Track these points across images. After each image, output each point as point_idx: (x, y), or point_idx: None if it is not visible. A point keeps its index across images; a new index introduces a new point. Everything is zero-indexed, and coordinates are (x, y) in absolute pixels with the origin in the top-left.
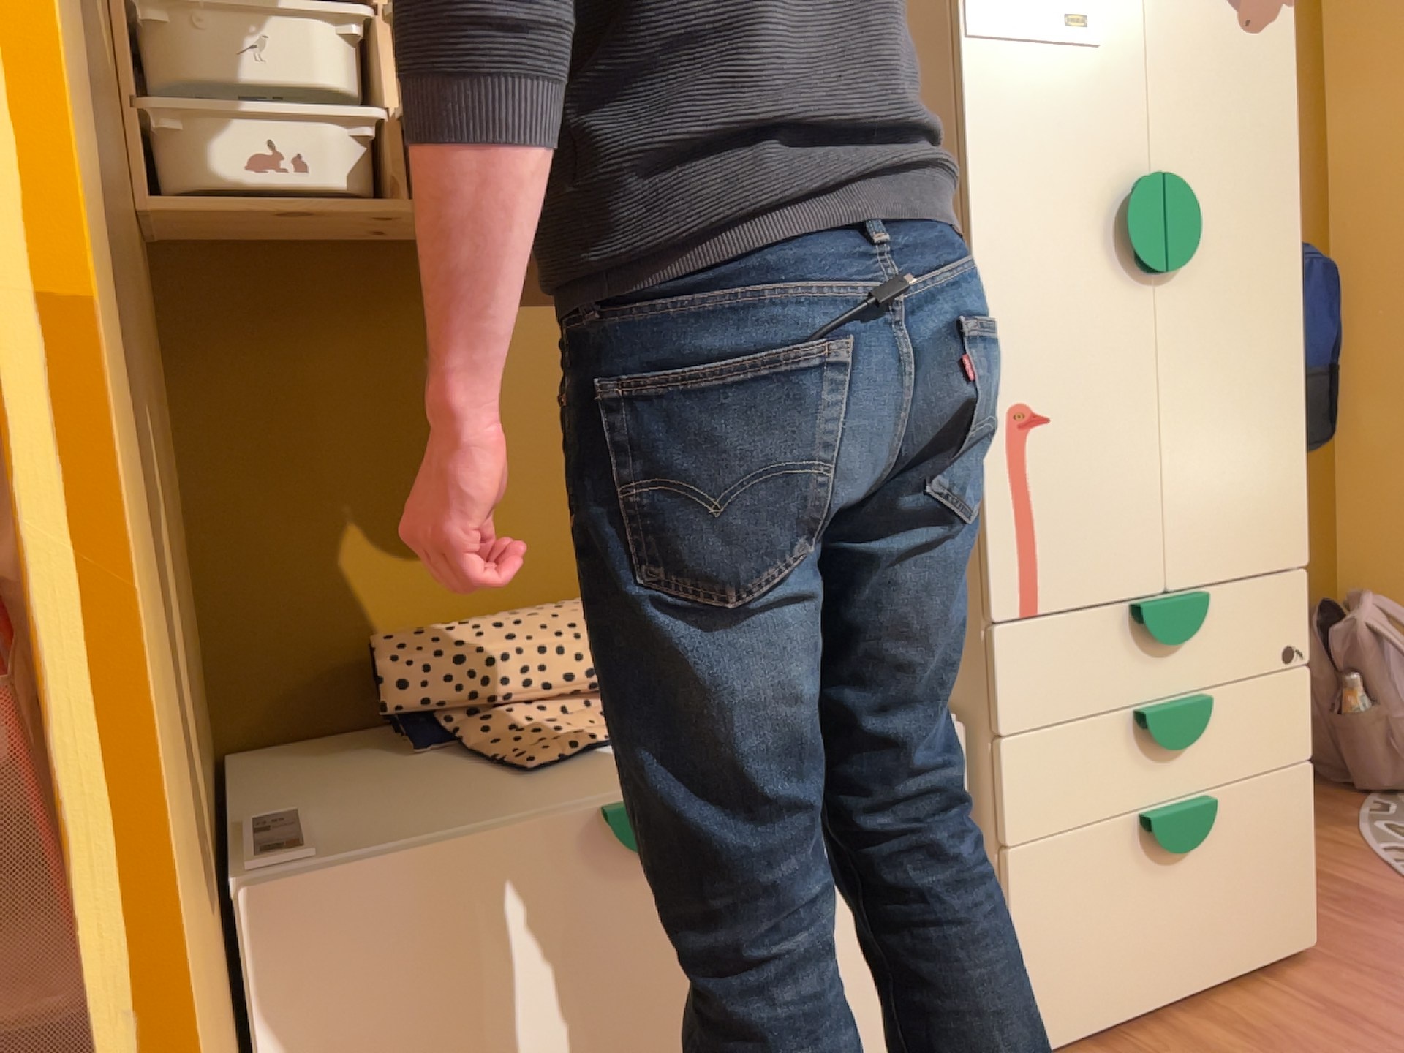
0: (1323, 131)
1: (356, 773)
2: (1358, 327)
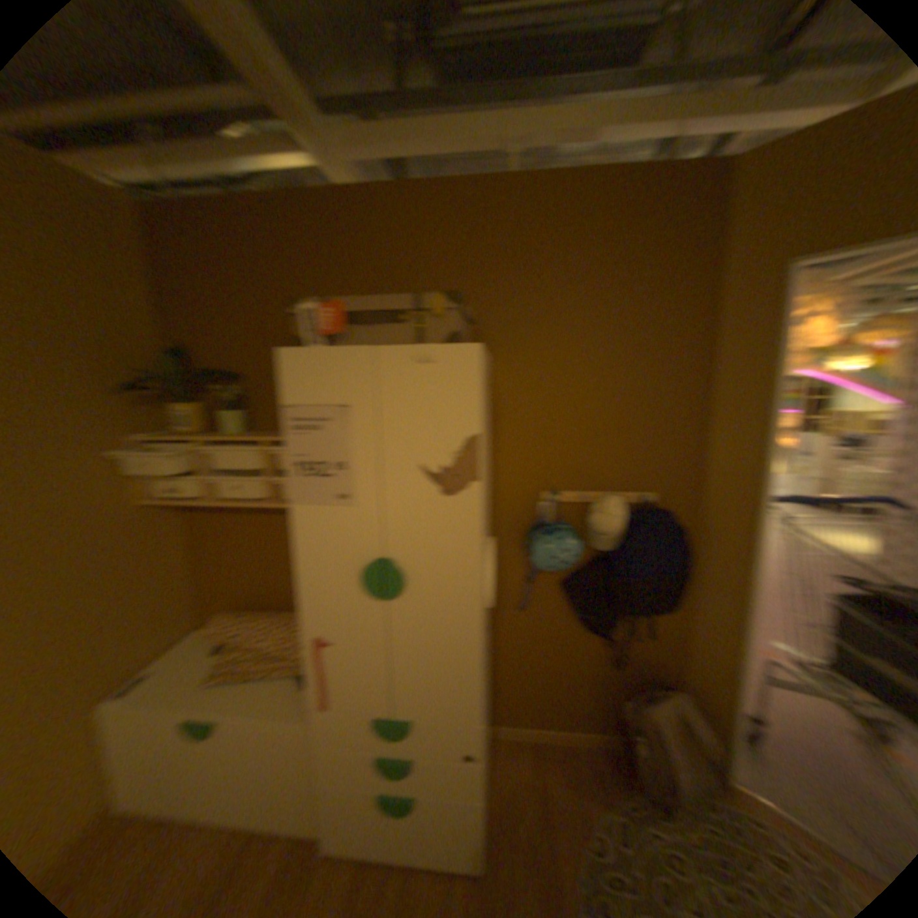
0: (704, 449)
1: (184, 661)
2: (711, 558)
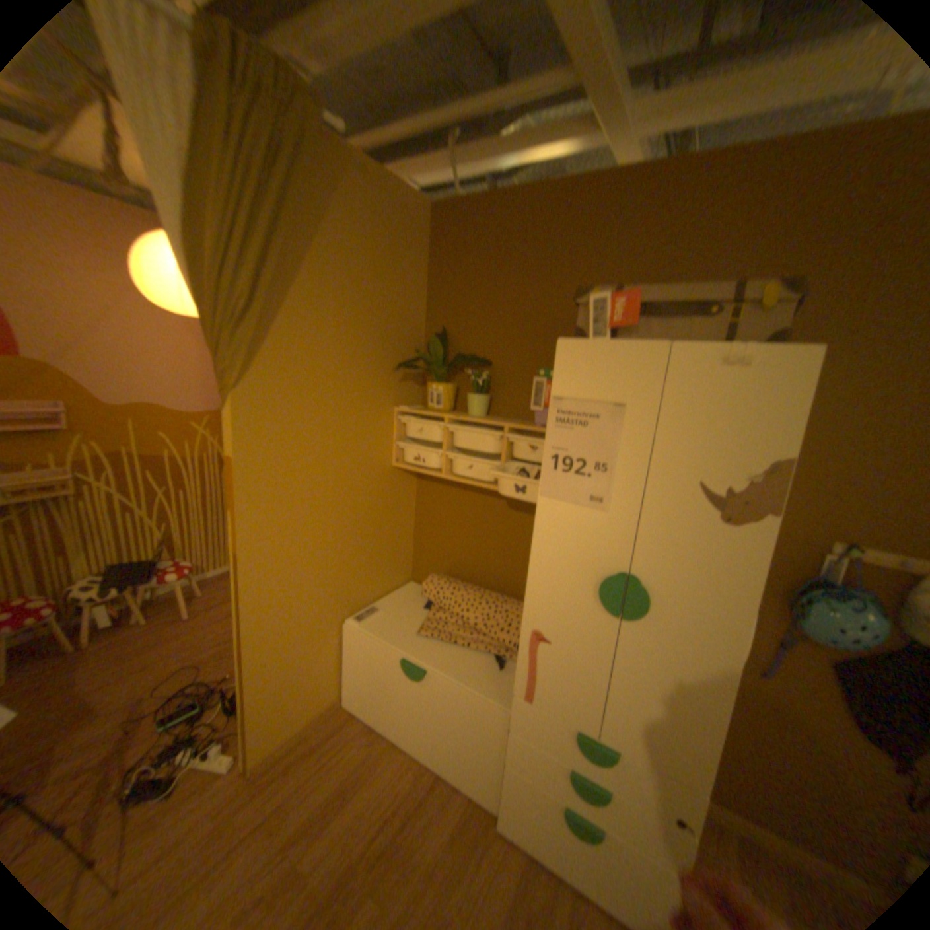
0: None
1: (408, 607)
2: None
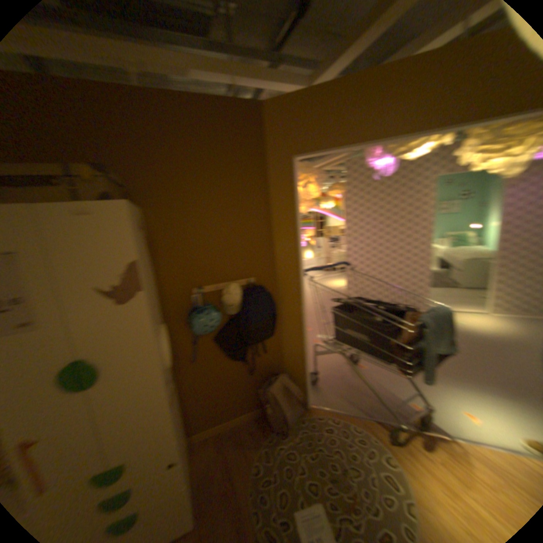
0: (271, 251)
1: None
2: (283, 304)
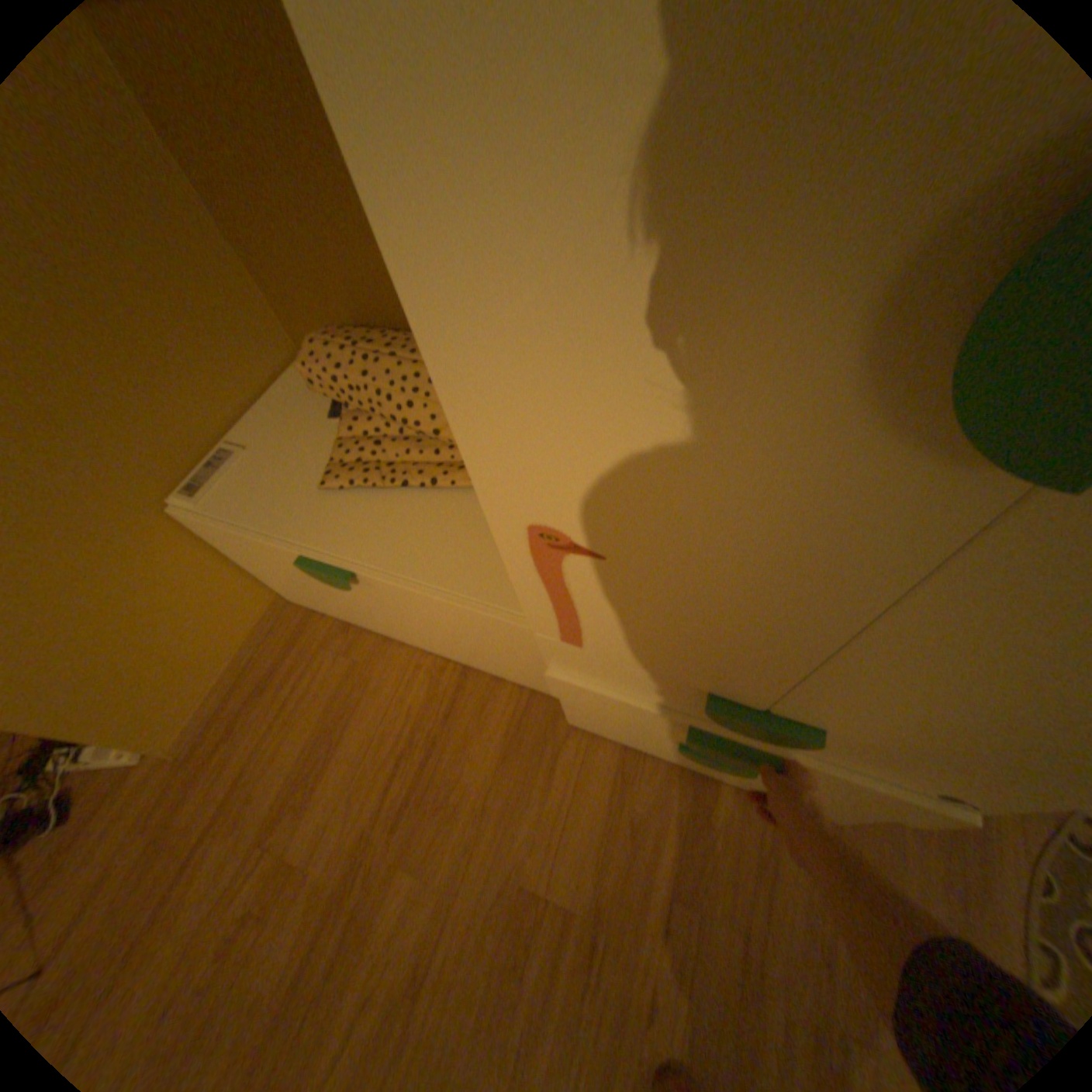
0: None
1: (296, 421)
2: None
